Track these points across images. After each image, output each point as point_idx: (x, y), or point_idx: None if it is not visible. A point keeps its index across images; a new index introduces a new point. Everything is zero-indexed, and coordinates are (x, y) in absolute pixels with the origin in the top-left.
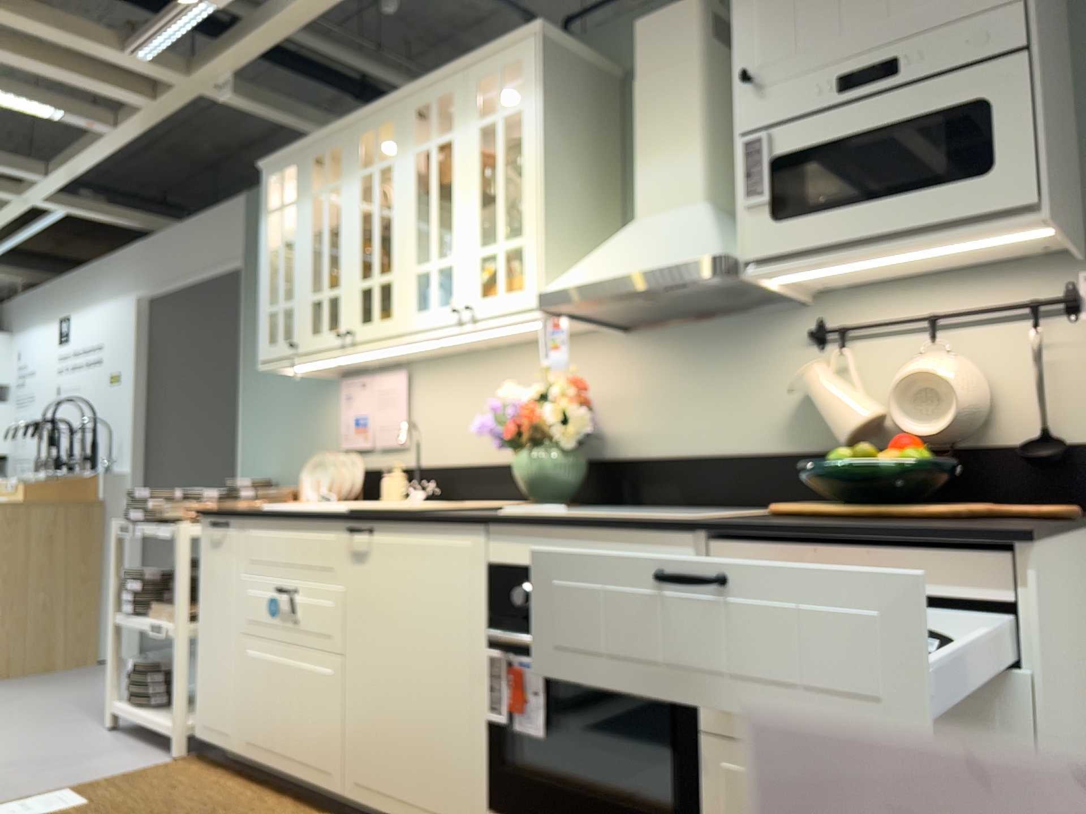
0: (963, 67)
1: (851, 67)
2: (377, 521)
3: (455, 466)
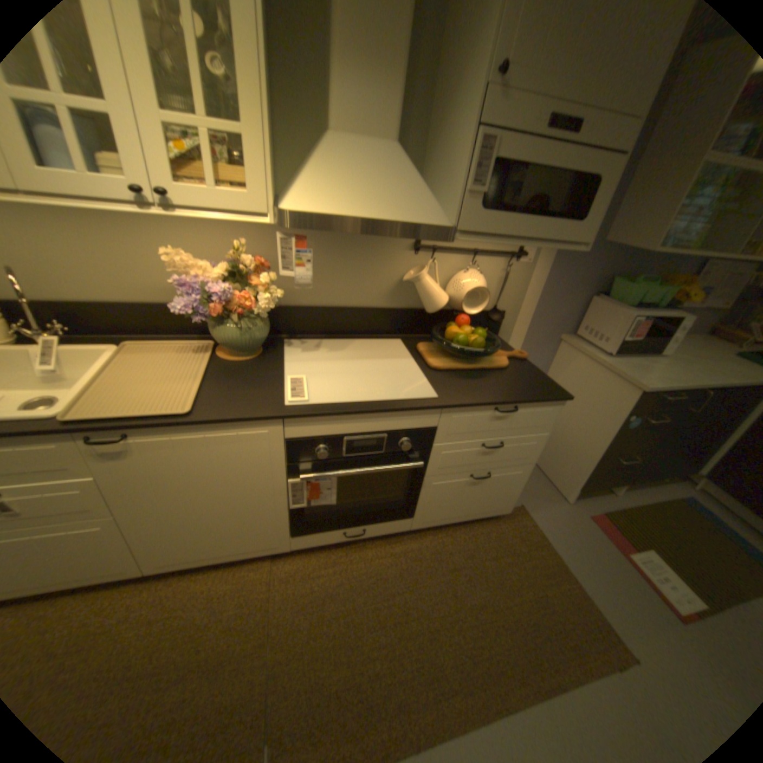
0: (598, 146)
1: (562, 111)
2: (140, 428)
3: (81, 303)
